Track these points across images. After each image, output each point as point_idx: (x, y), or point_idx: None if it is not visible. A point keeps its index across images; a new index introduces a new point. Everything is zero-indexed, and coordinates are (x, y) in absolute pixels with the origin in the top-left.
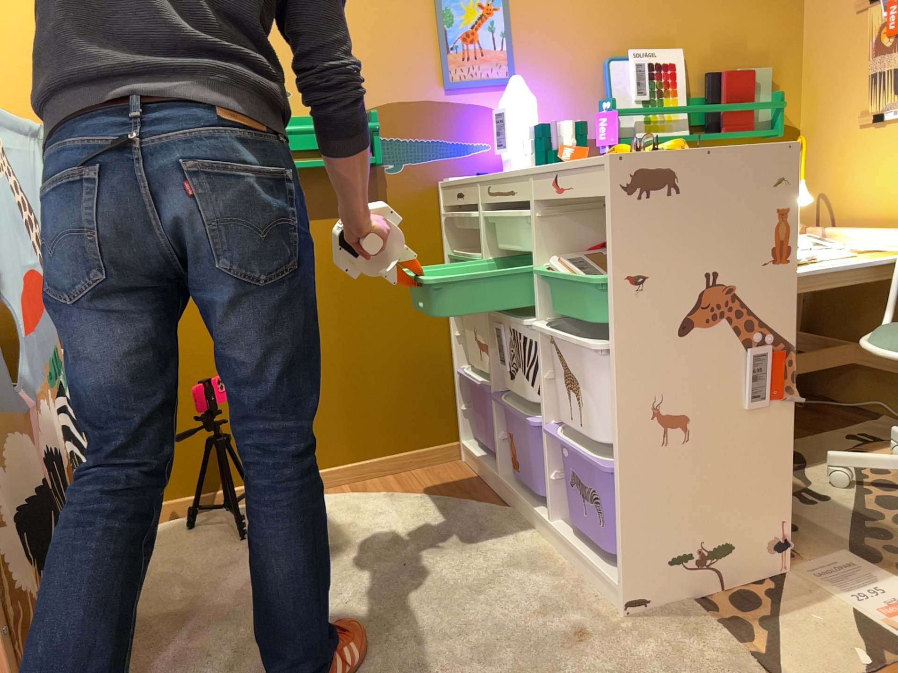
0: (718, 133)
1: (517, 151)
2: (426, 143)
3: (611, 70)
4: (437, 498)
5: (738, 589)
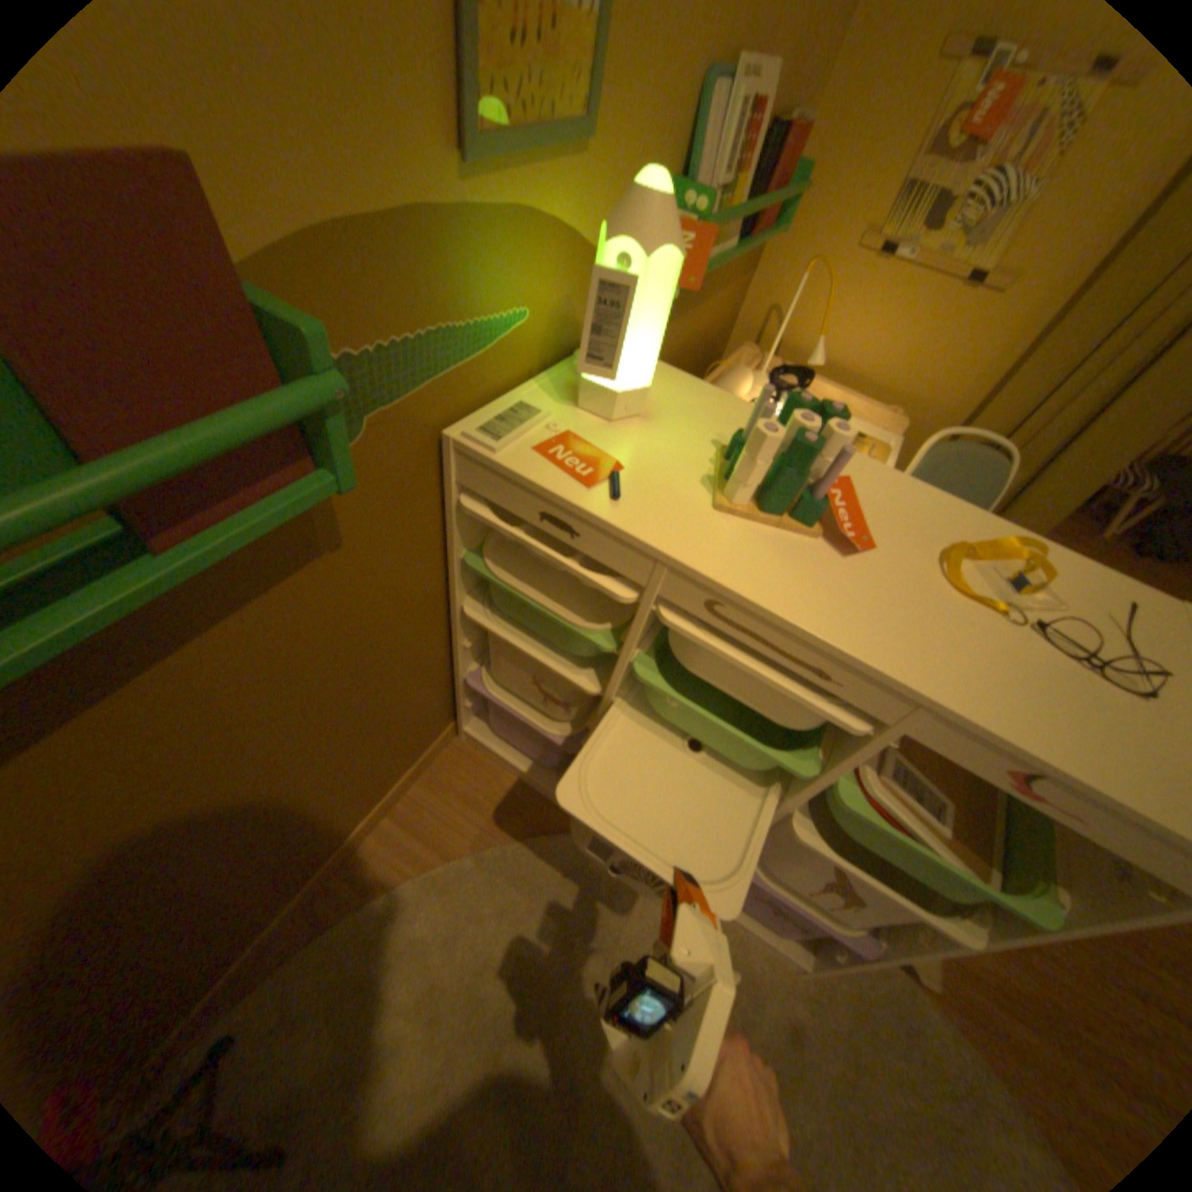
0: (753, 233)
1: (630, 374)
2: (419, 341)
3: (715, 100)
4: (494, 850)
5: None
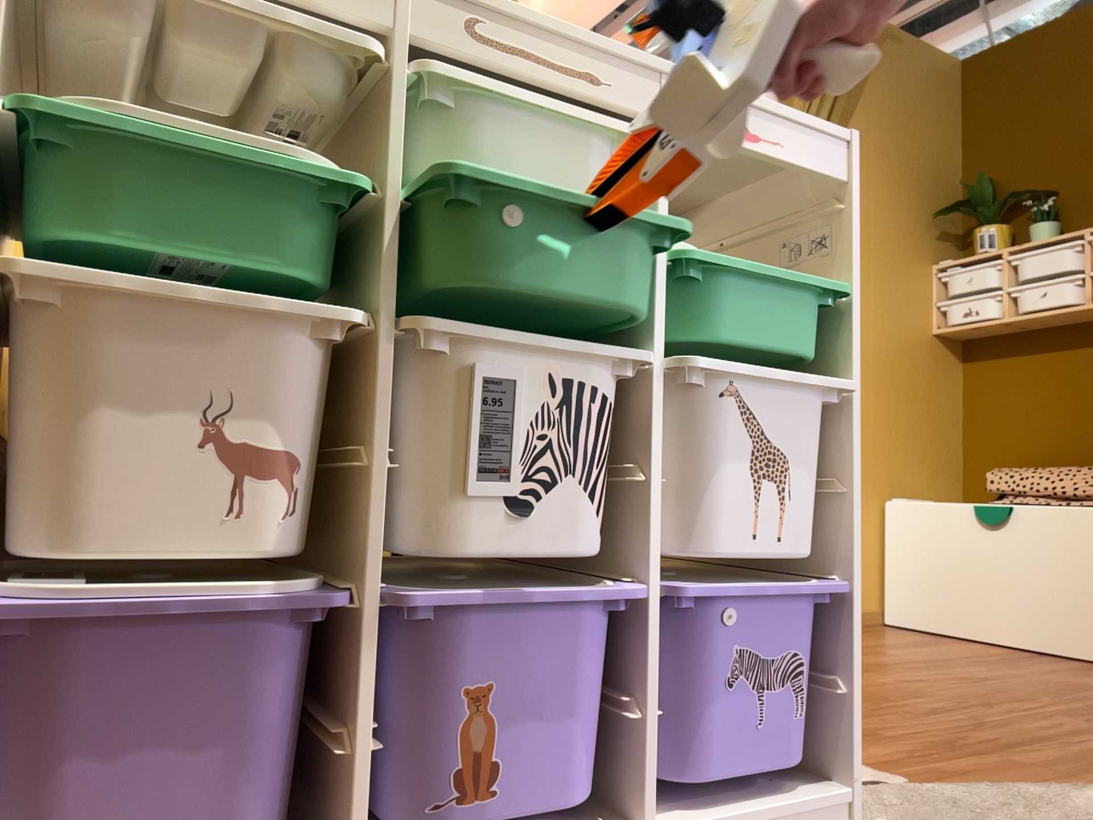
0: None
1: None
2: None
3: None
4: None
5: None
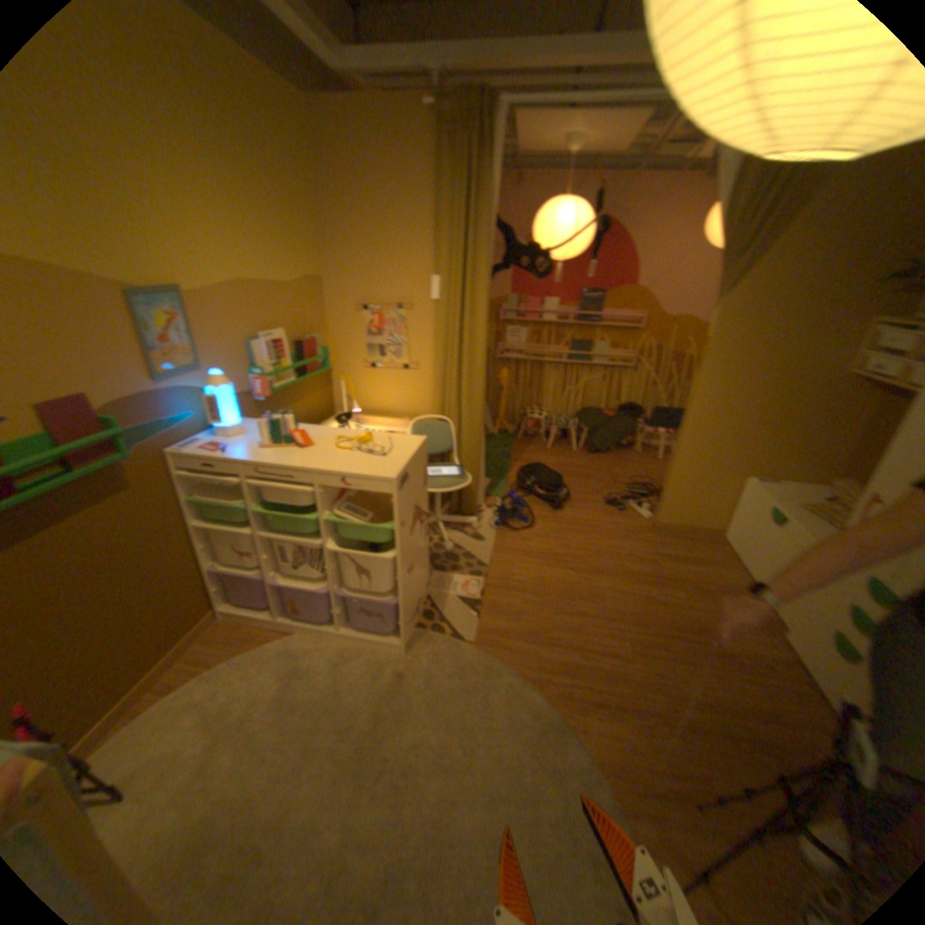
0: (304, 374)
1: (227, 422)
2: (146, 425)
3: (251, 347)
4: (237, 657)
5: (420, 610)
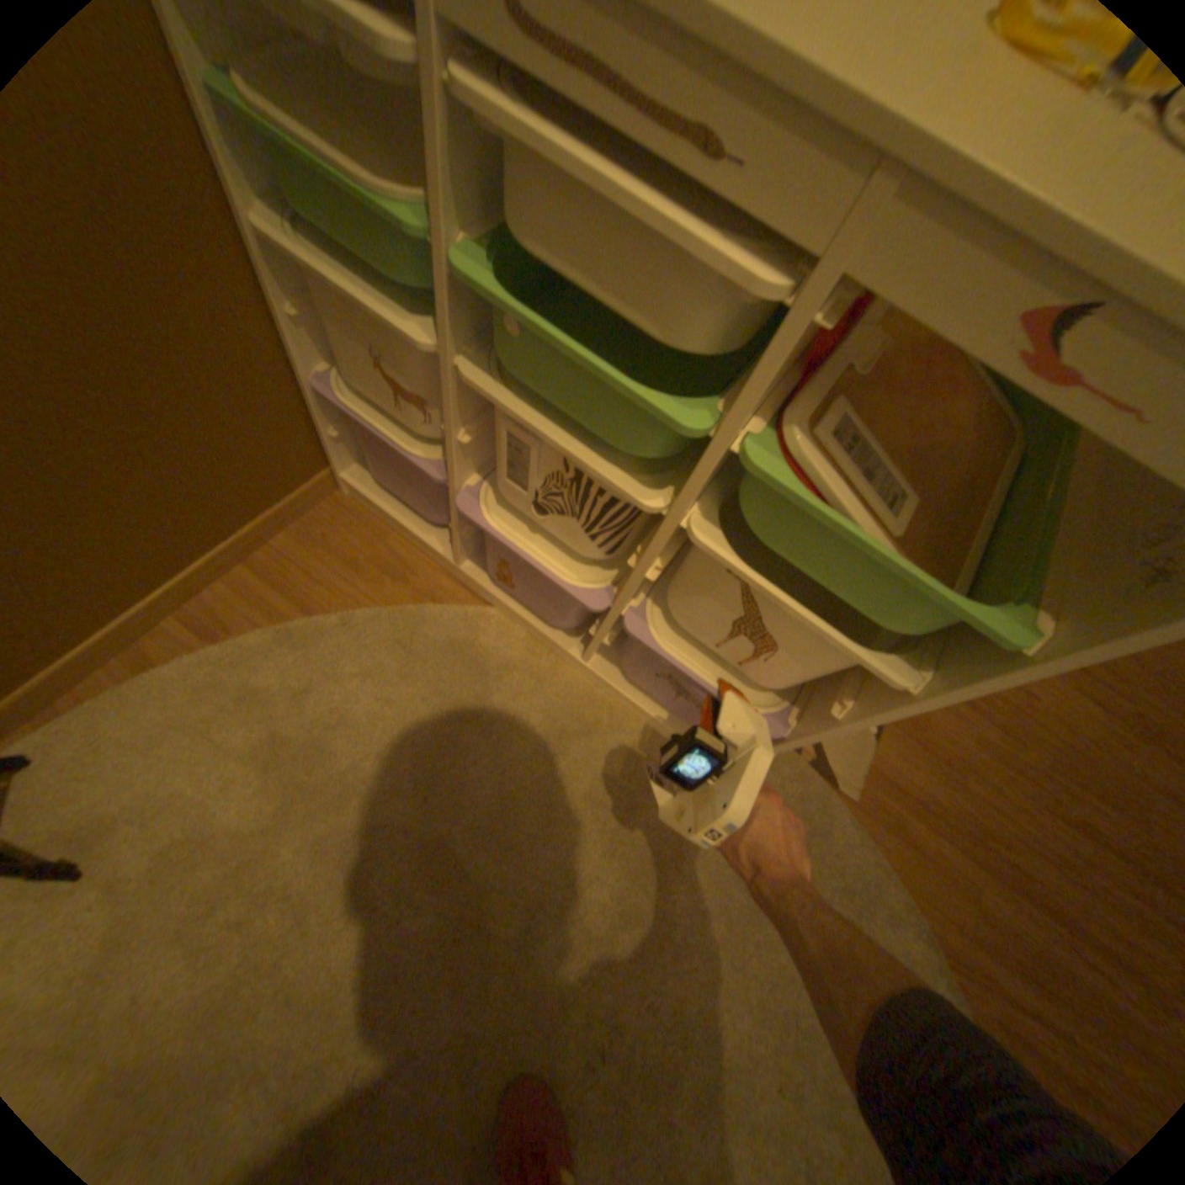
0: None
1: None
2: None
3: None
4: (368, 611)
5: None
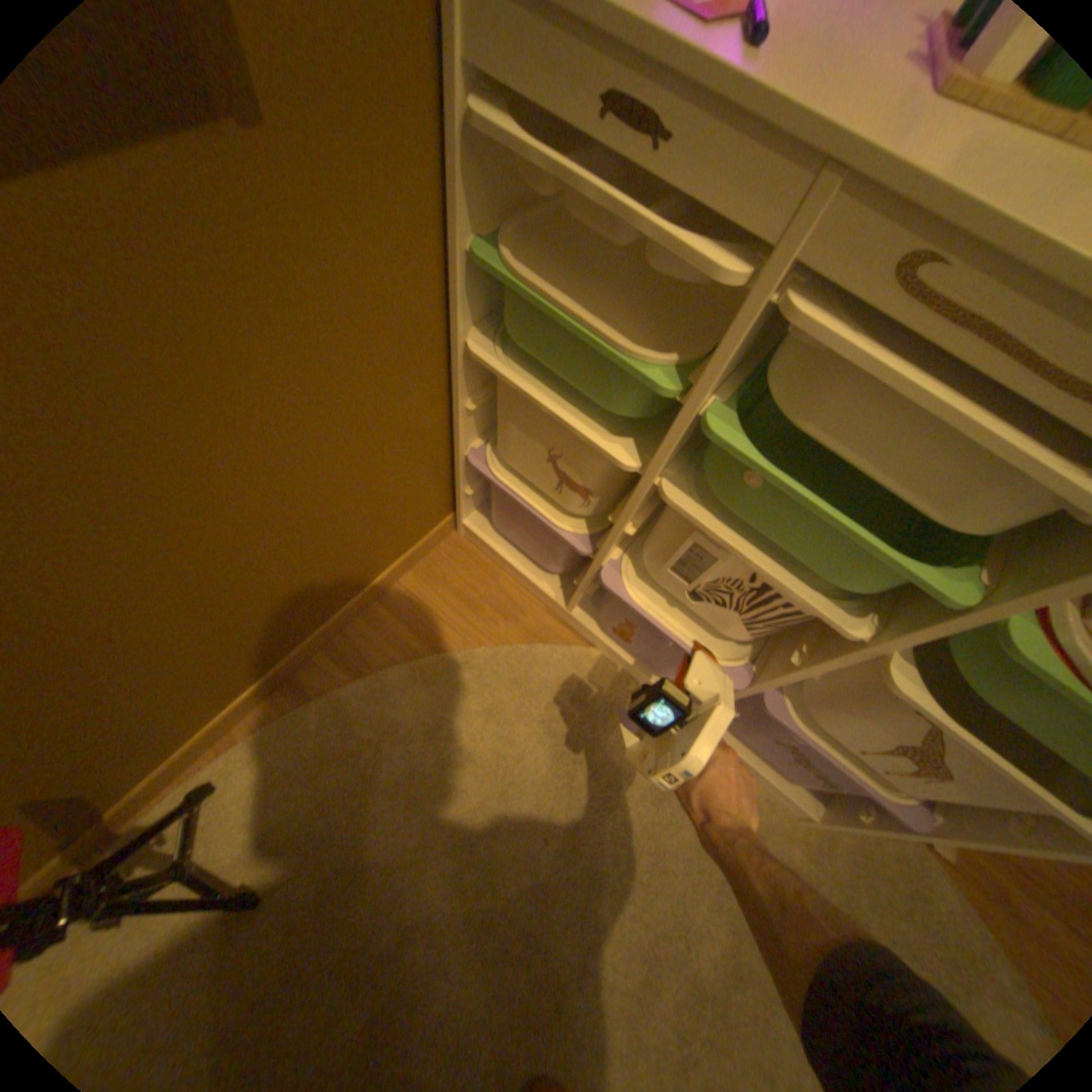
0: None
1: None
2: None
3: None
4: (486, 649)
5: None
